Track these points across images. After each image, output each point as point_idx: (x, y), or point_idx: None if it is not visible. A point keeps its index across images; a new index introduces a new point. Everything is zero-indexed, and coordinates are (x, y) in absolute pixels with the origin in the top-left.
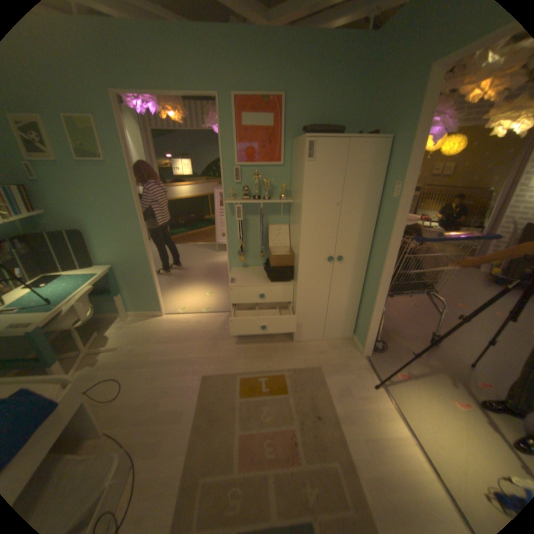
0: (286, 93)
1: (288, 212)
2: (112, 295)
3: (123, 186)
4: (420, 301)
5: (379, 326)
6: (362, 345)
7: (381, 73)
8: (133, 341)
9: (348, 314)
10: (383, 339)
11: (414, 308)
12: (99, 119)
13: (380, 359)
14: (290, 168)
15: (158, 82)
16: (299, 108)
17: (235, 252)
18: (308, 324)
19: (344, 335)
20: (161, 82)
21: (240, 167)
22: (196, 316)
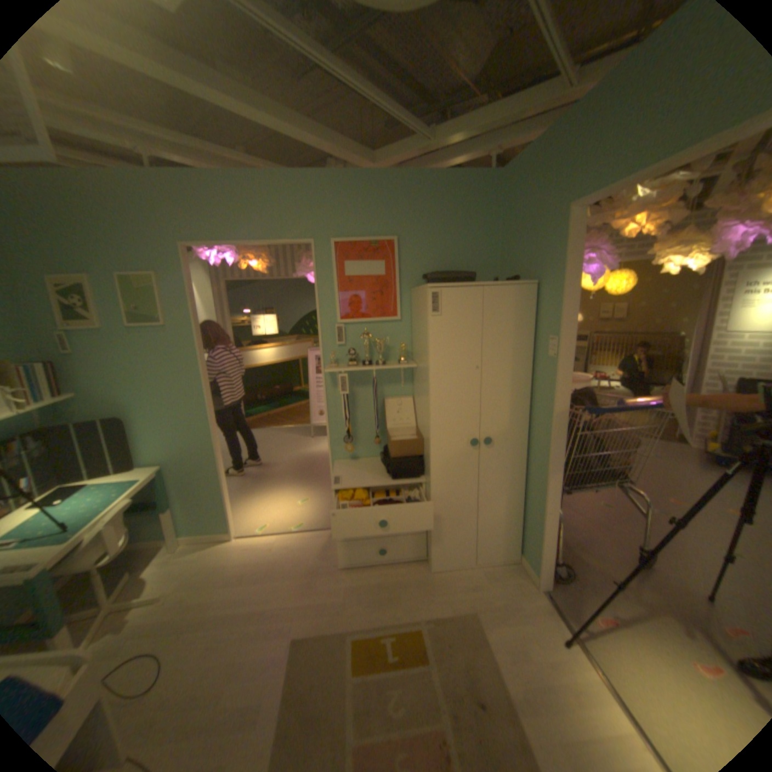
0: (399, 237)
1: (411, 380)
2: (156, 512)
3: (186, 356)
4: (613, 498)
5: (557, 540)
6: (536, 574)
7: (513, 211)
8: (184, 585)
9: (509, 524)
10: (567, 562)
11: (606, 509)
12: (162, 277)
13: (568, 595)
14: (409, 323)
15: (240, 231)
16: (416, 253)
17: (340, 438)
18: (451, 544)
19: (507, 558)
20: (244, 231)
21: (343, 325)
22: (282, 538)
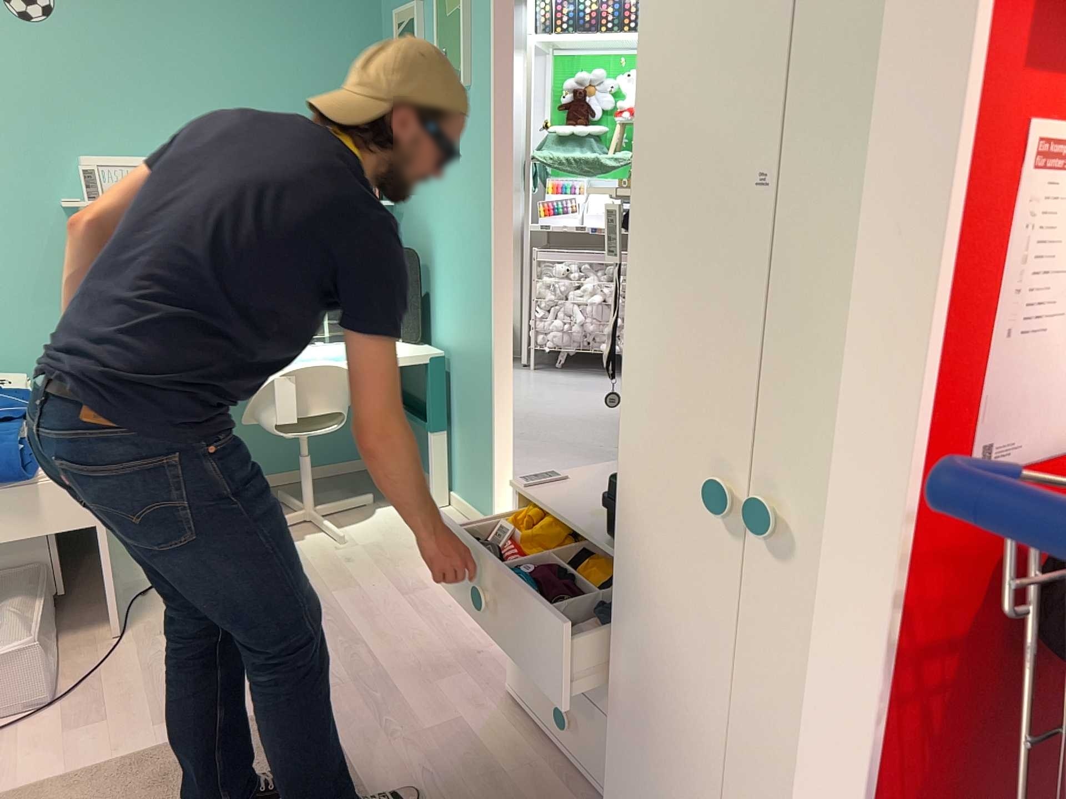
0: None
1: None
2: (426, 425)
3: (483, 148)
4: None
5: None
6: None
7: None
8: (380, 548)
9: None
10: None
11: None
12: None
13: None
14: None
15: None
16: None
17: None
18: None
19: None
20: None
21: None
22: None
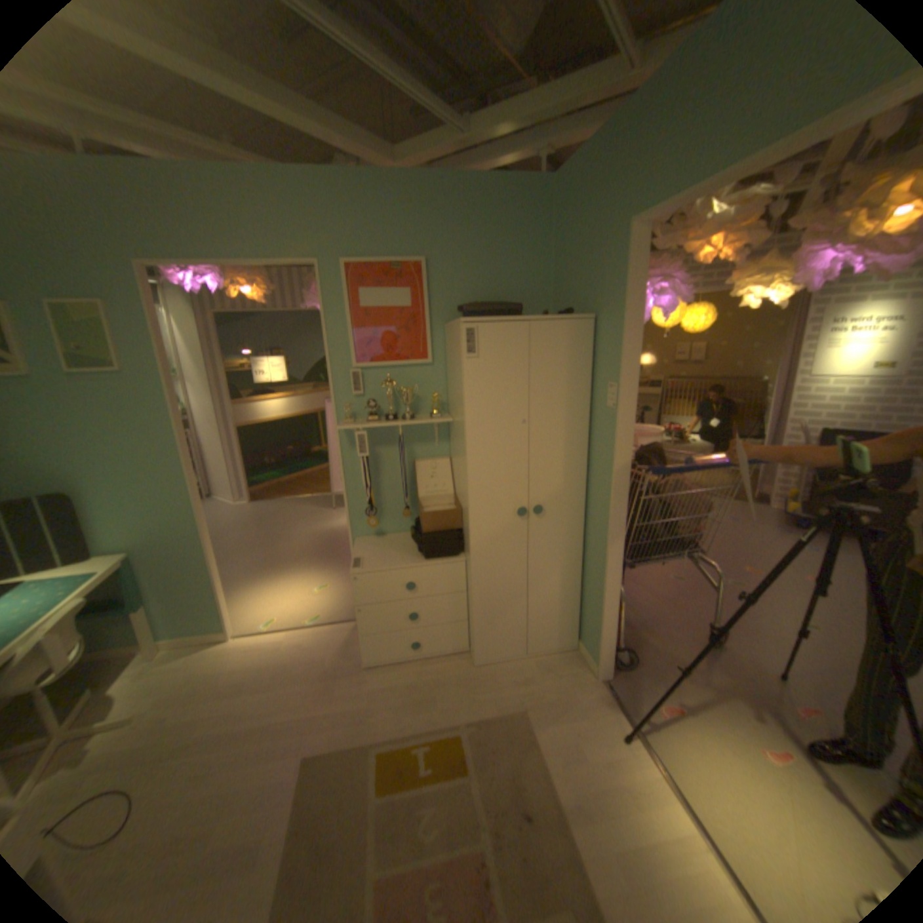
0: (428, 257)
1: (448, 438)
2: (127, 610)
3: (155, 411)
4: (684, 568)
5: (618, 622)
6: (596, 661)
7: (567, 228)
8: (167, 699)
9: (564, 606)
10: (631, 645)
11: (676, 581)
12: (115, 305)
13: (630, 683)
14: (444, 367)
15: (219, 246)
16: (450, 278)
17: (362, 510)
18: (497, 631)
19: (563, 644)
20: (225, 246)
21: (361, 370)
22: (294, 634)
